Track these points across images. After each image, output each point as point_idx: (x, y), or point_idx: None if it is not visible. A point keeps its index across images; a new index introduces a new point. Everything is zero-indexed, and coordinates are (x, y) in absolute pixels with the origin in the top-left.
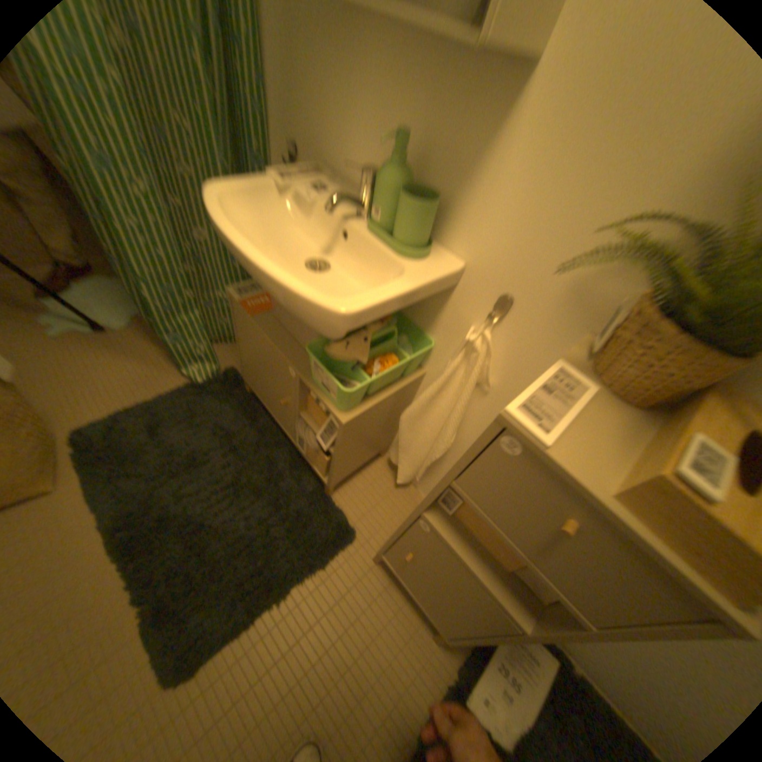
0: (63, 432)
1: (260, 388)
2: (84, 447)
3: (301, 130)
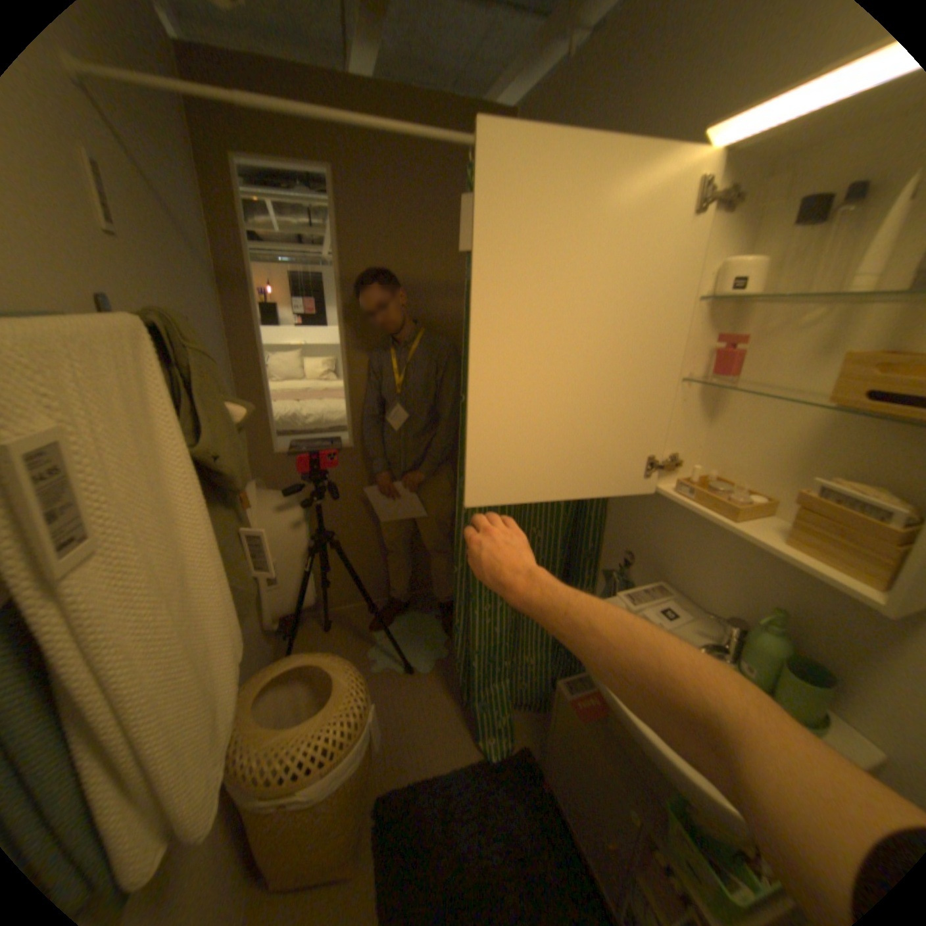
0: (370, 799)
1: (570, 805)
2: (387, 829)
3: (641, 549)
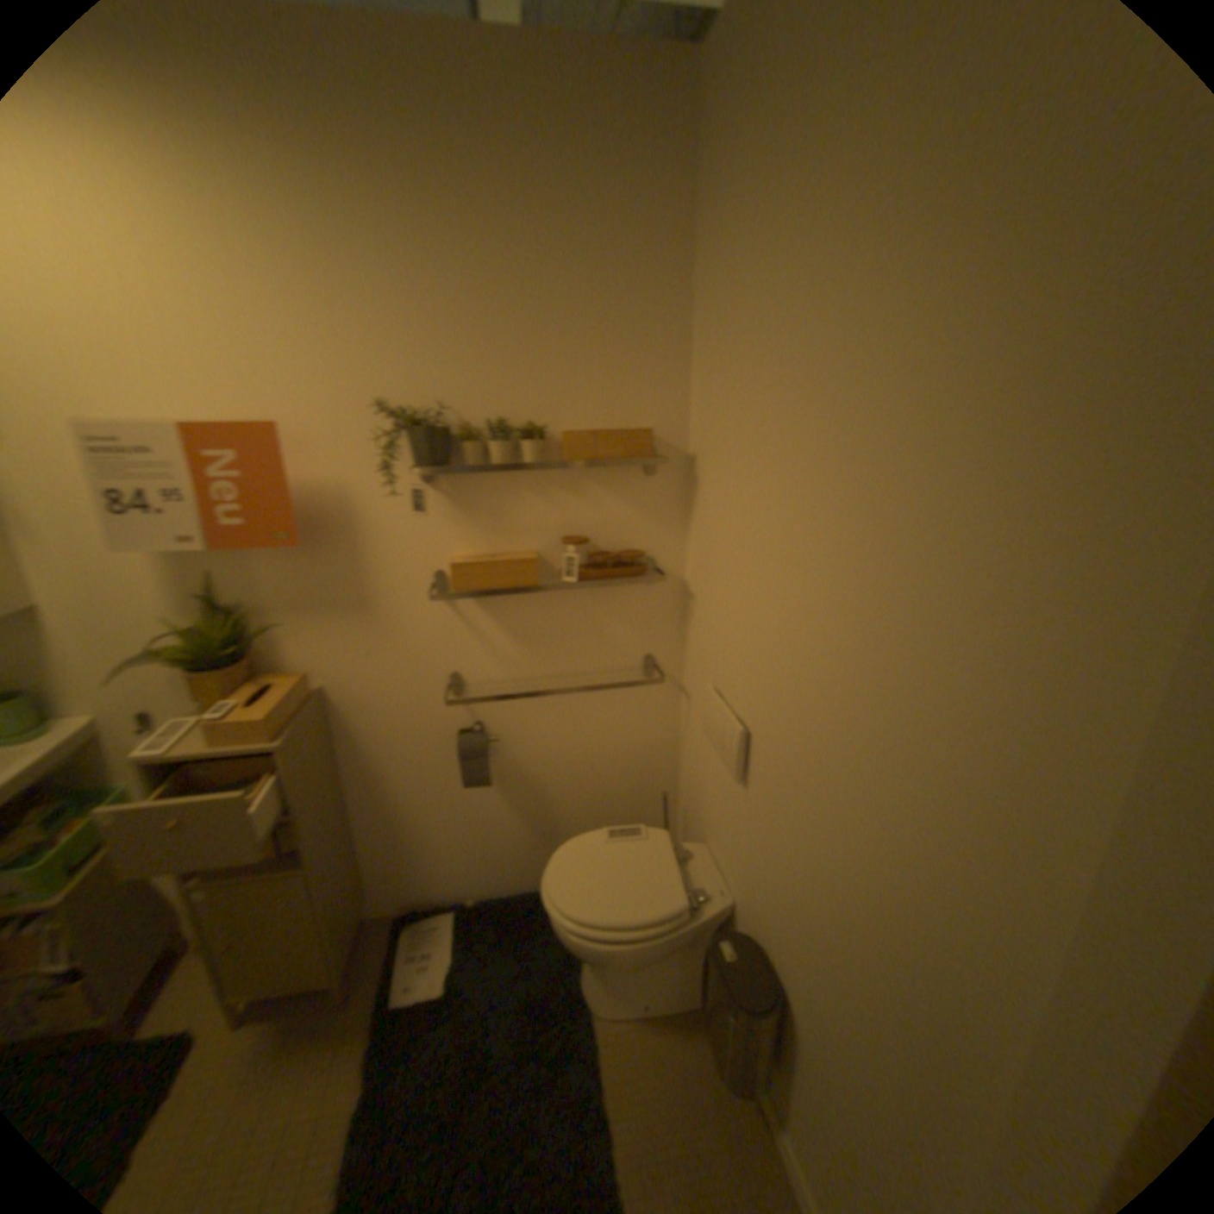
0: None
1: None
2: None
3: None
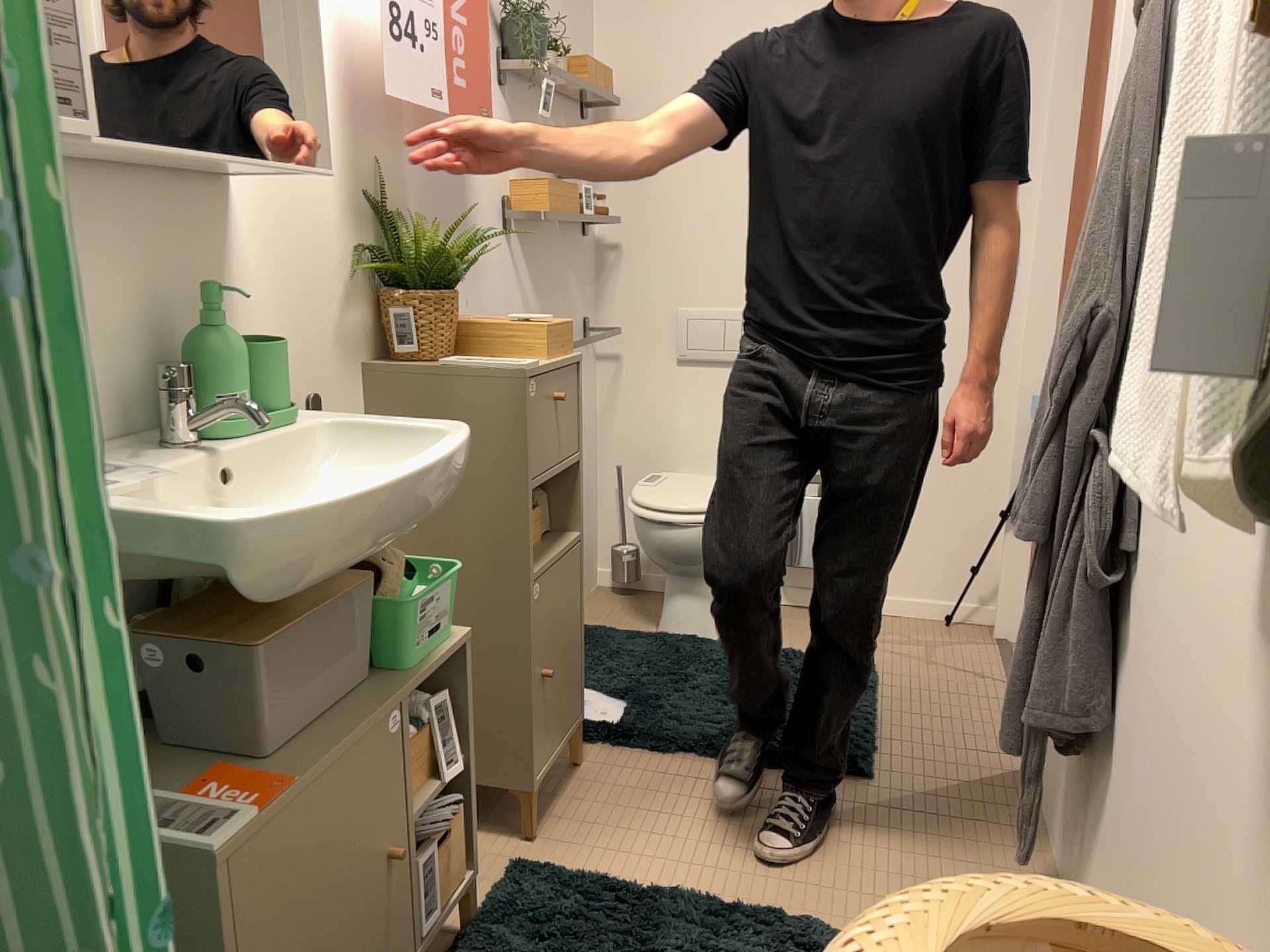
0: None
1: None
2: None
3: None
